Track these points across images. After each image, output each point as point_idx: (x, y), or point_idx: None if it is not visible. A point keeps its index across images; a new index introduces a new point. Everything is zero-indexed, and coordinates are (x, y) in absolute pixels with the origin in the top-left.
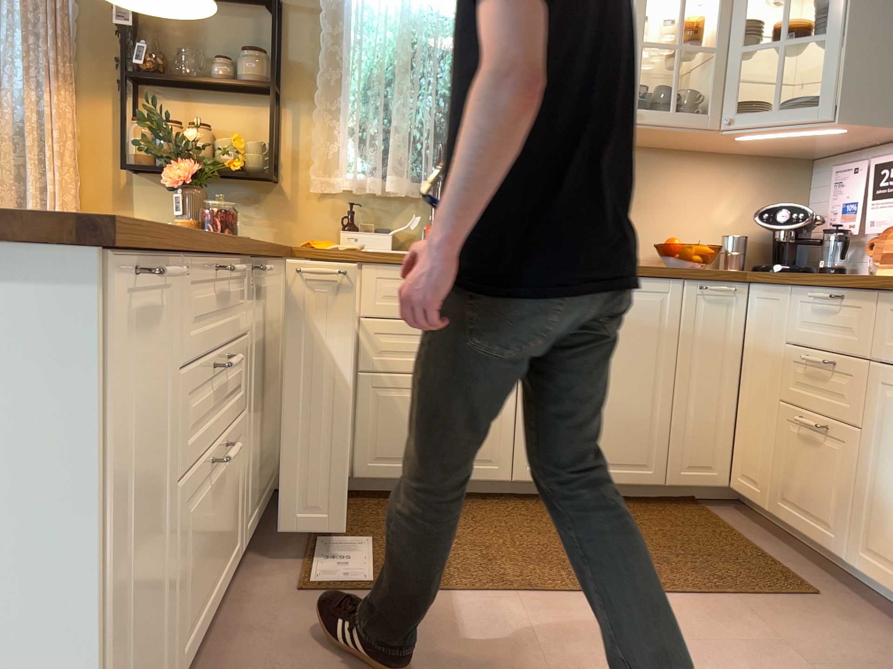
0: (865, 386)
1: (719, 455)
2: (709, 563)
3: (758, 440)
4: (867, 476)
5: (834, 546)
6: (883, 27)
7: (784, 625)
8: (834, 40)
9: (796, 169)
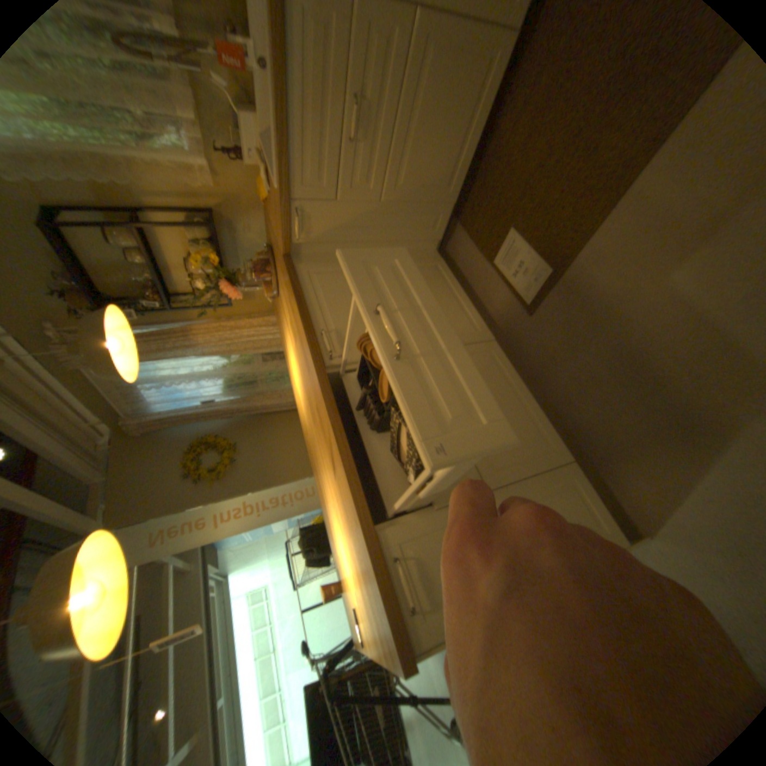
0: None
1: None
2: None
3: None
4: None
5: None
6: None
7: None
8: None
9: None
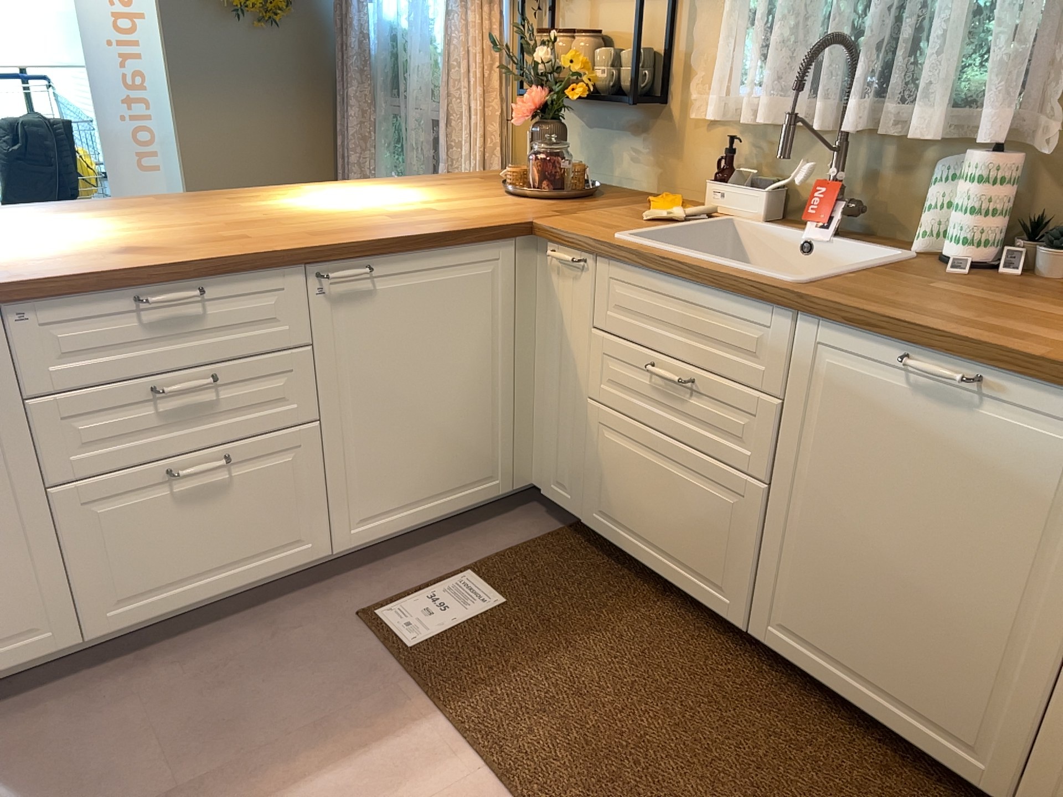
0: None
1: None
2: None
3: None
4: None
5: None
6: None
7: None
8: None
9: None
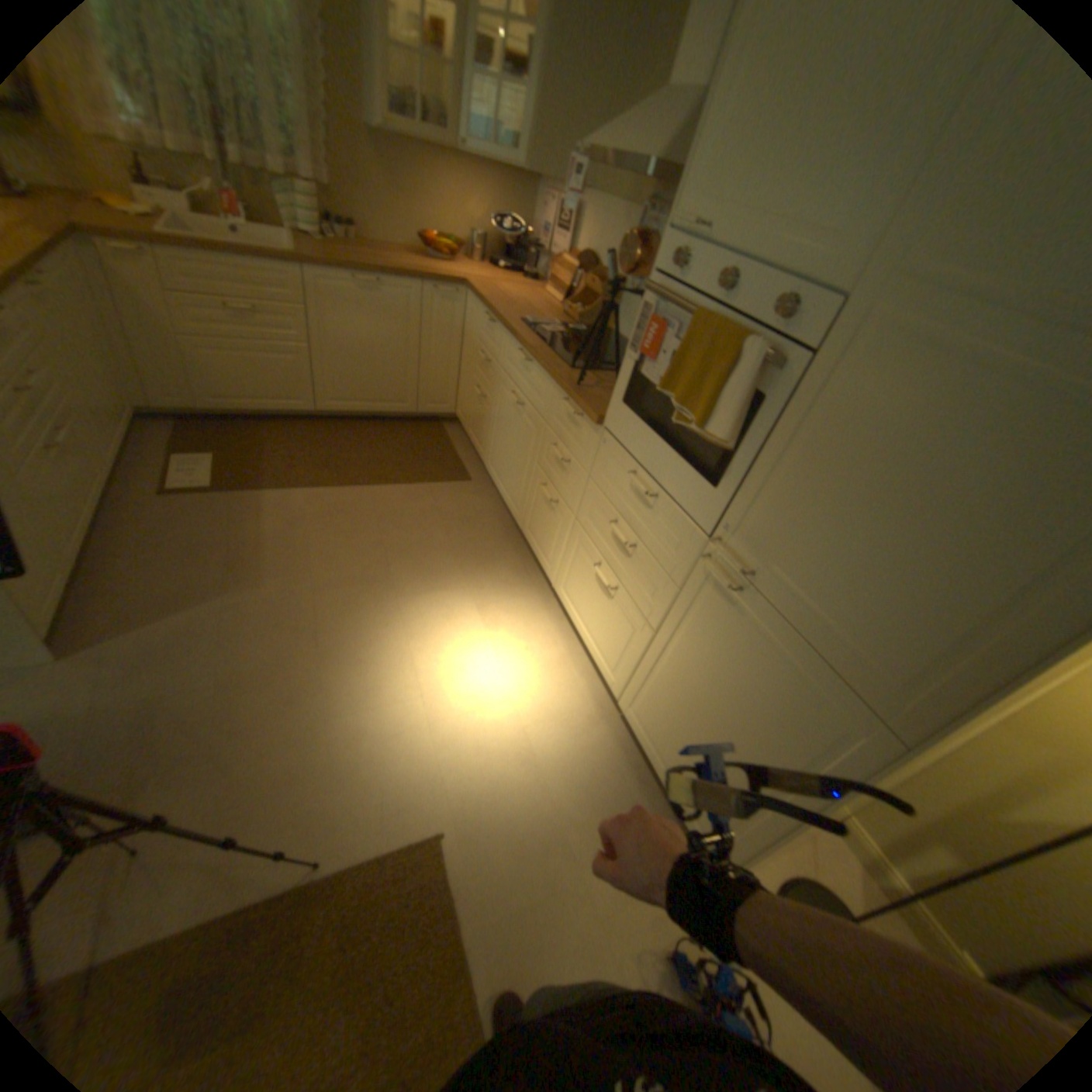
0: (496, 381)
1: (448, 397)
2: (423, 464)
3: (464, 393)
4: (492, 429)
5: (481, 458)
6: (566, 91)
7: (442, 499)
8: (532, 95)
9: (528, 181)
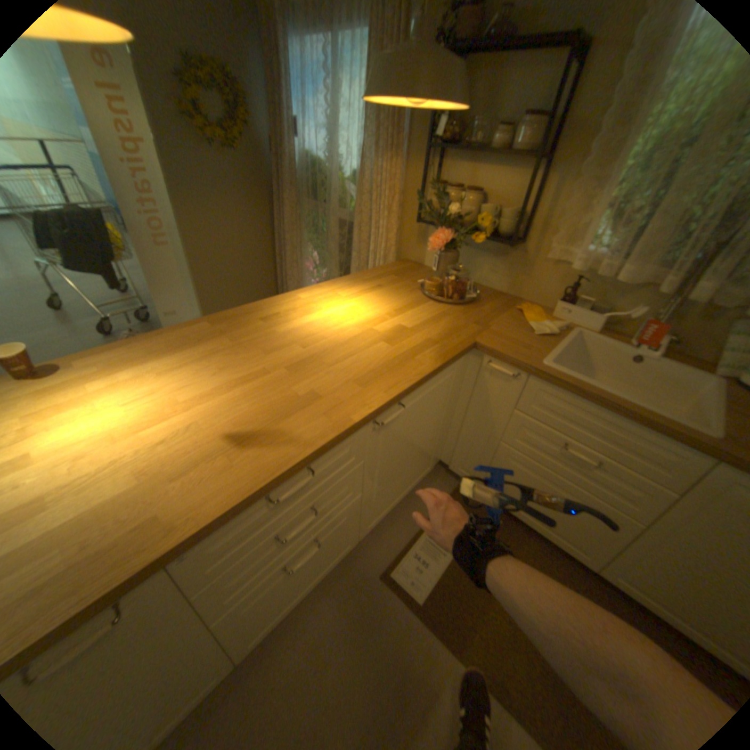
0: None
1: None
2: None
3: None
4: None
5: None
6: None
7: None
8: None
9: None
